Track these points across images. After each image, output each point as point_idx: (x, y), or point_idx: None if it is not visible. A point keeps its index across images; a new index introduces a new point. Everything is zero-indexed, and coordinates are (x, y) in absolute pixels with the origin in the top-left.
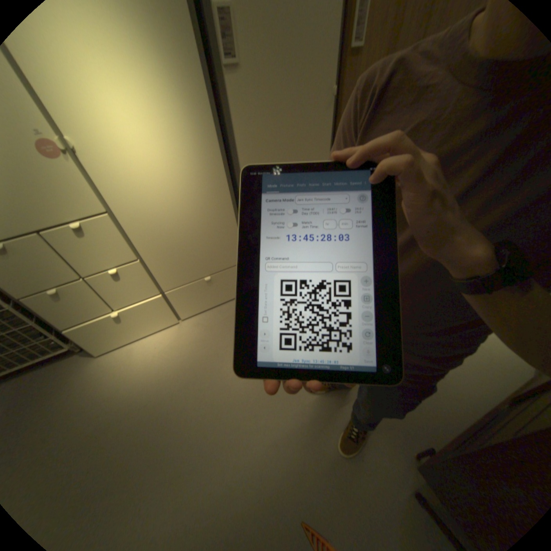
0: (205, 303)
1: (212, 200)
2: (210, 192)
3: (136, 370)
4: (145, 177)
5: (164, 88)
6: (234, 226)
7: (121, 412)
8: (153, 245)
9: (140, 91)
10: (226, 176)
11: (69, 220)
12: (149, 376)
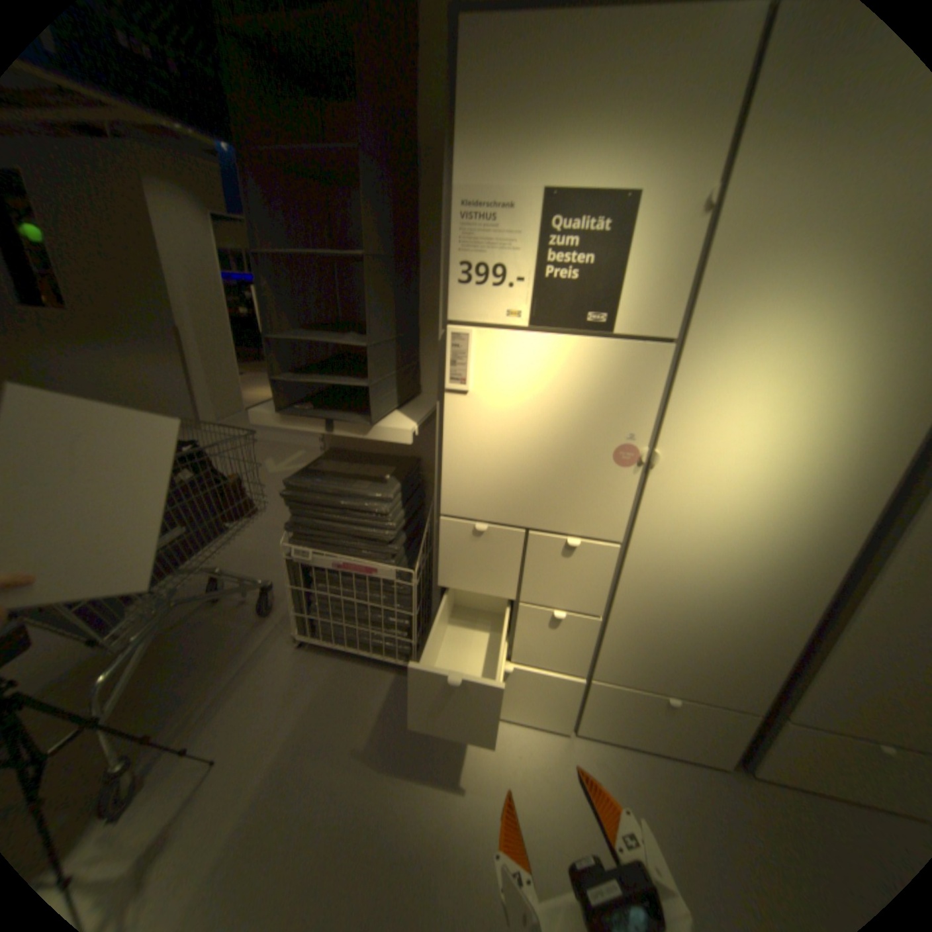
0: (637, 736)
1: (790, 597)
2: (797, 584)
3: (482, 778)
4: (714, 525)
5: (844, 435)
6: (795, 652)
7: (439, 848)
8: (641, 610)
9: (803, 430)
10: (845, 574)
11: (572, 532)
12: (499, 811)
